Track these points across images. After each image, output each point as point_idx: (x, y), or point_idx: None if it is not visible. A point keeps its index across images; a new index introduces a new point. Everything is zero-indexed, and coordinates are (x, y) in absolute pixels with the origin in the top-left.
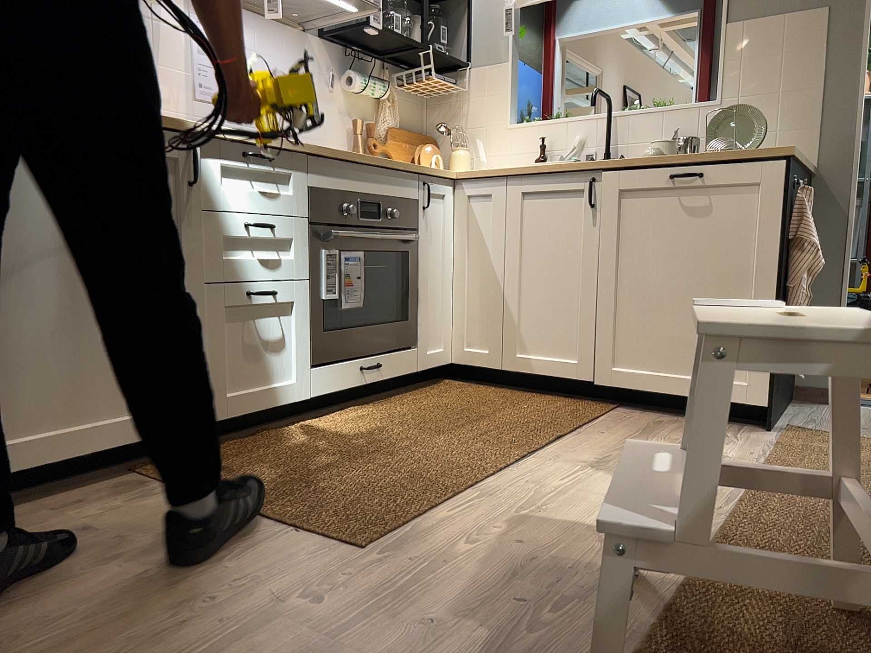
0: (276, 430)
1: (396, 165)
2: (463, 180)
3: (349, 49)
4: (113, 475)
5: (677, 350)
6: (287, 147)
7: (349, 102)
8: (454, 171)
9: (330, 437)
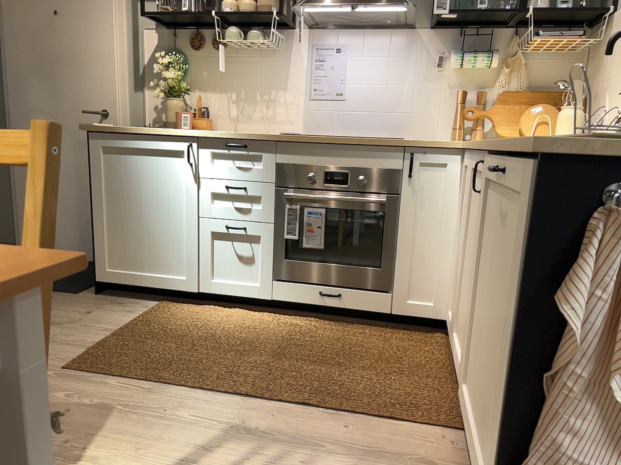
0: (249, 312)
1: (369, 142)
2: (465, 151)
3: (465, 28)
4: (155, 300)
5: (485, 405)
6: (255, 137)
7: (460, 75)
8: (459, 143)
9: (237, 327)
